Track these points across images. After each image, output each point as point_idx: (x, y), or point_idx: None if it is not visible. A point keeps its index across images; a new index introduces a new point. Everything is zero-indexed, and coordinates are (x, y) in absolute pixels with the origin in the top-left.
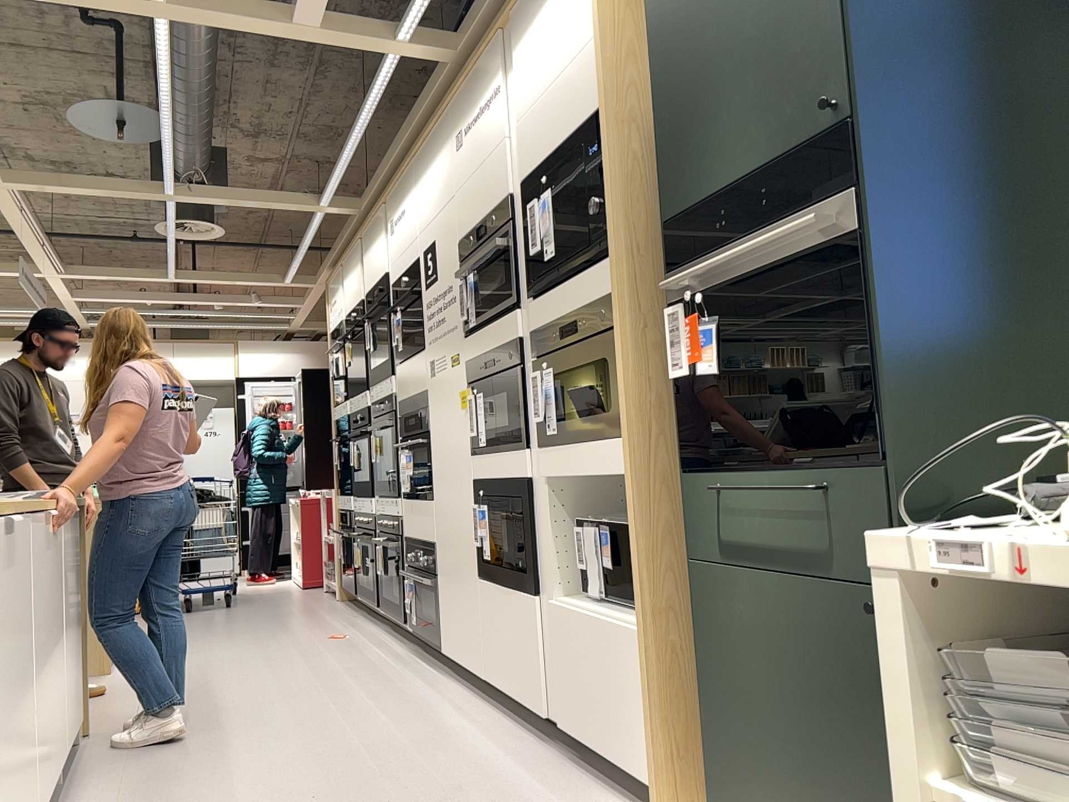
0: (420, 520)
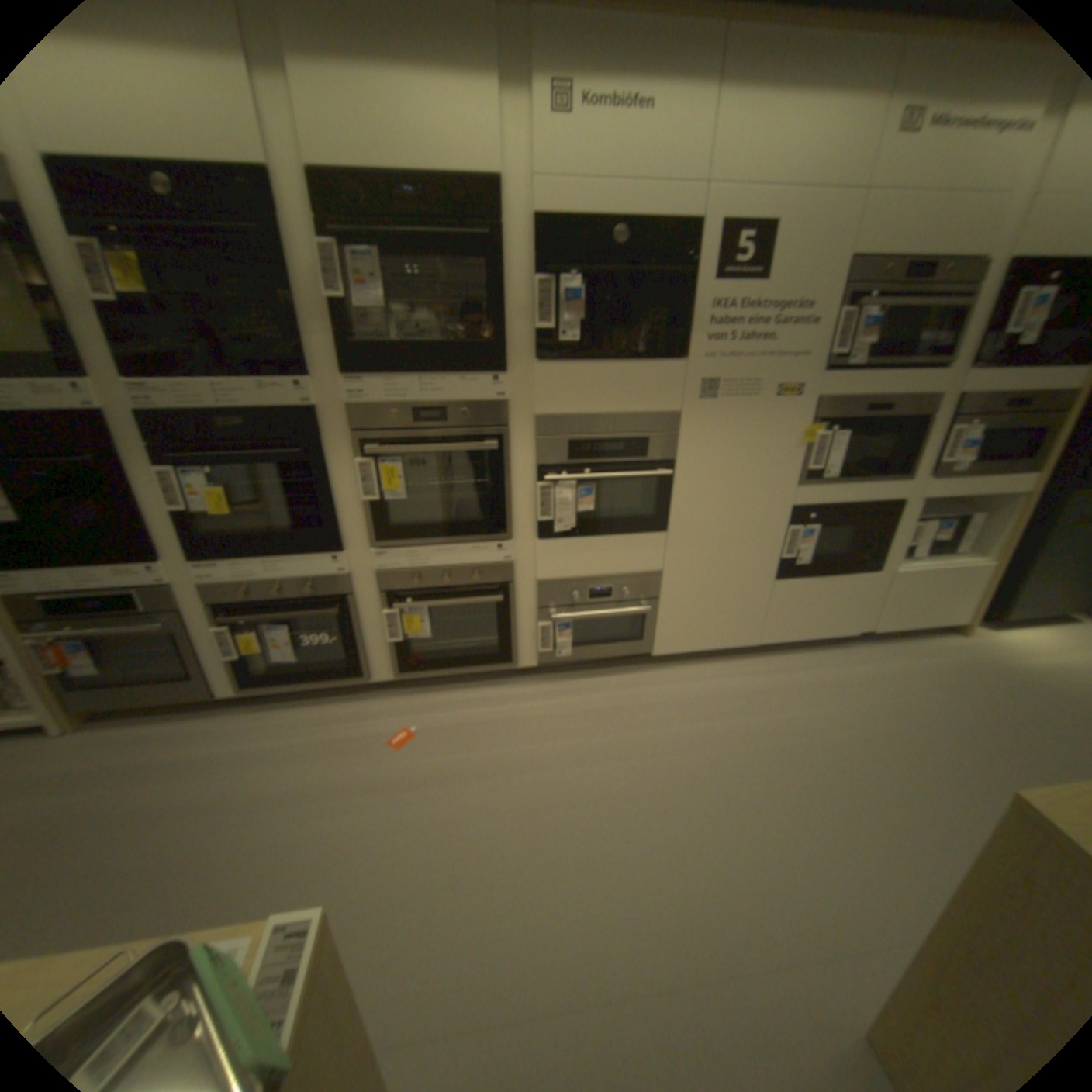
0: (614, 554)
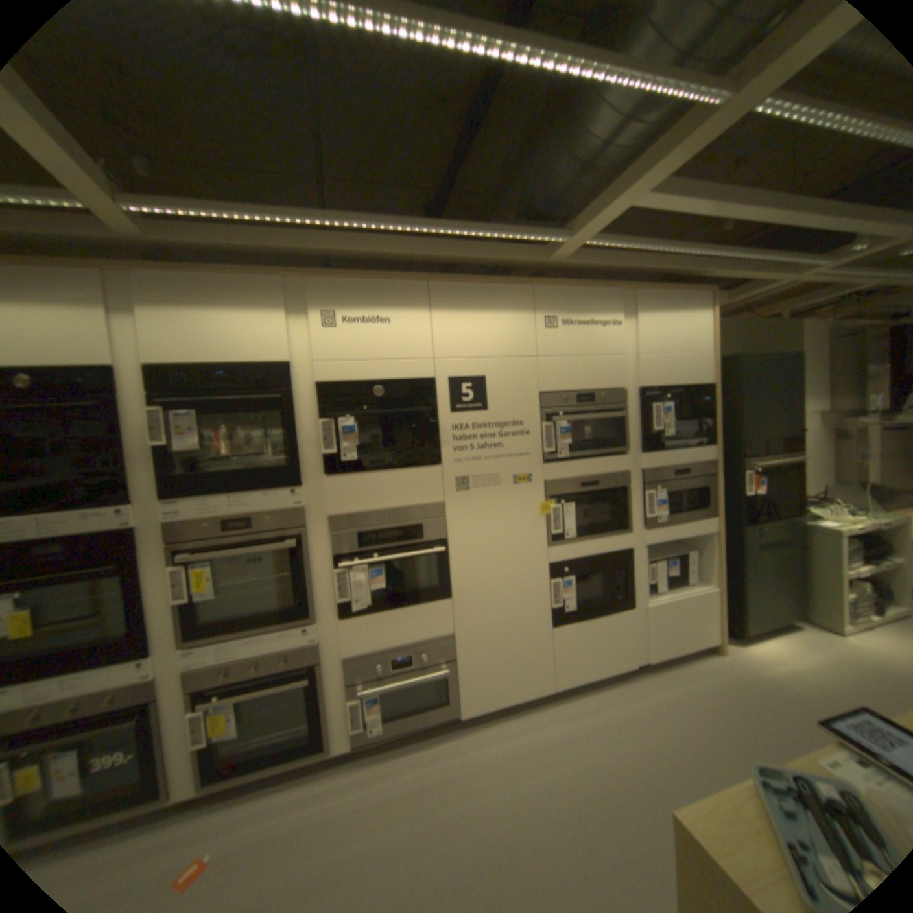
0: (409, 625)
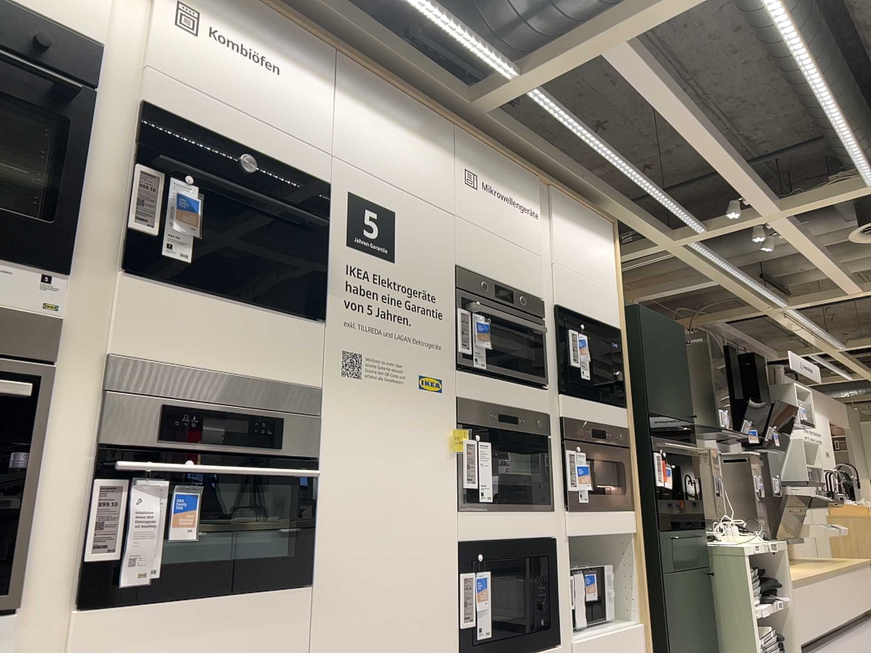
0: (227, 638)
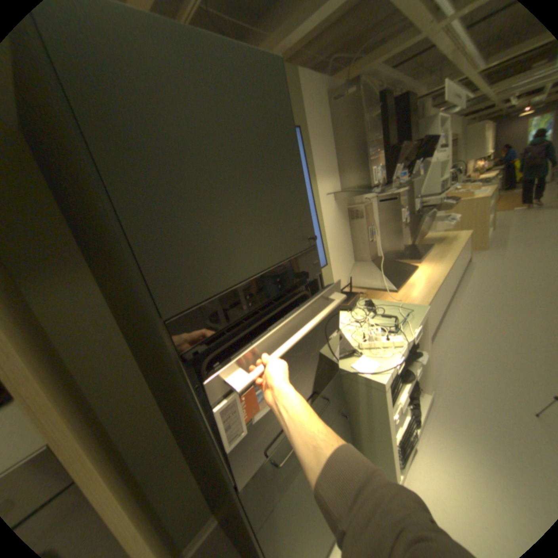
0: None
